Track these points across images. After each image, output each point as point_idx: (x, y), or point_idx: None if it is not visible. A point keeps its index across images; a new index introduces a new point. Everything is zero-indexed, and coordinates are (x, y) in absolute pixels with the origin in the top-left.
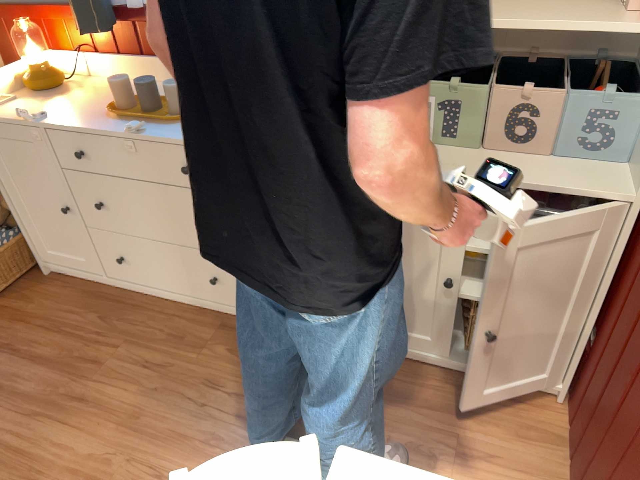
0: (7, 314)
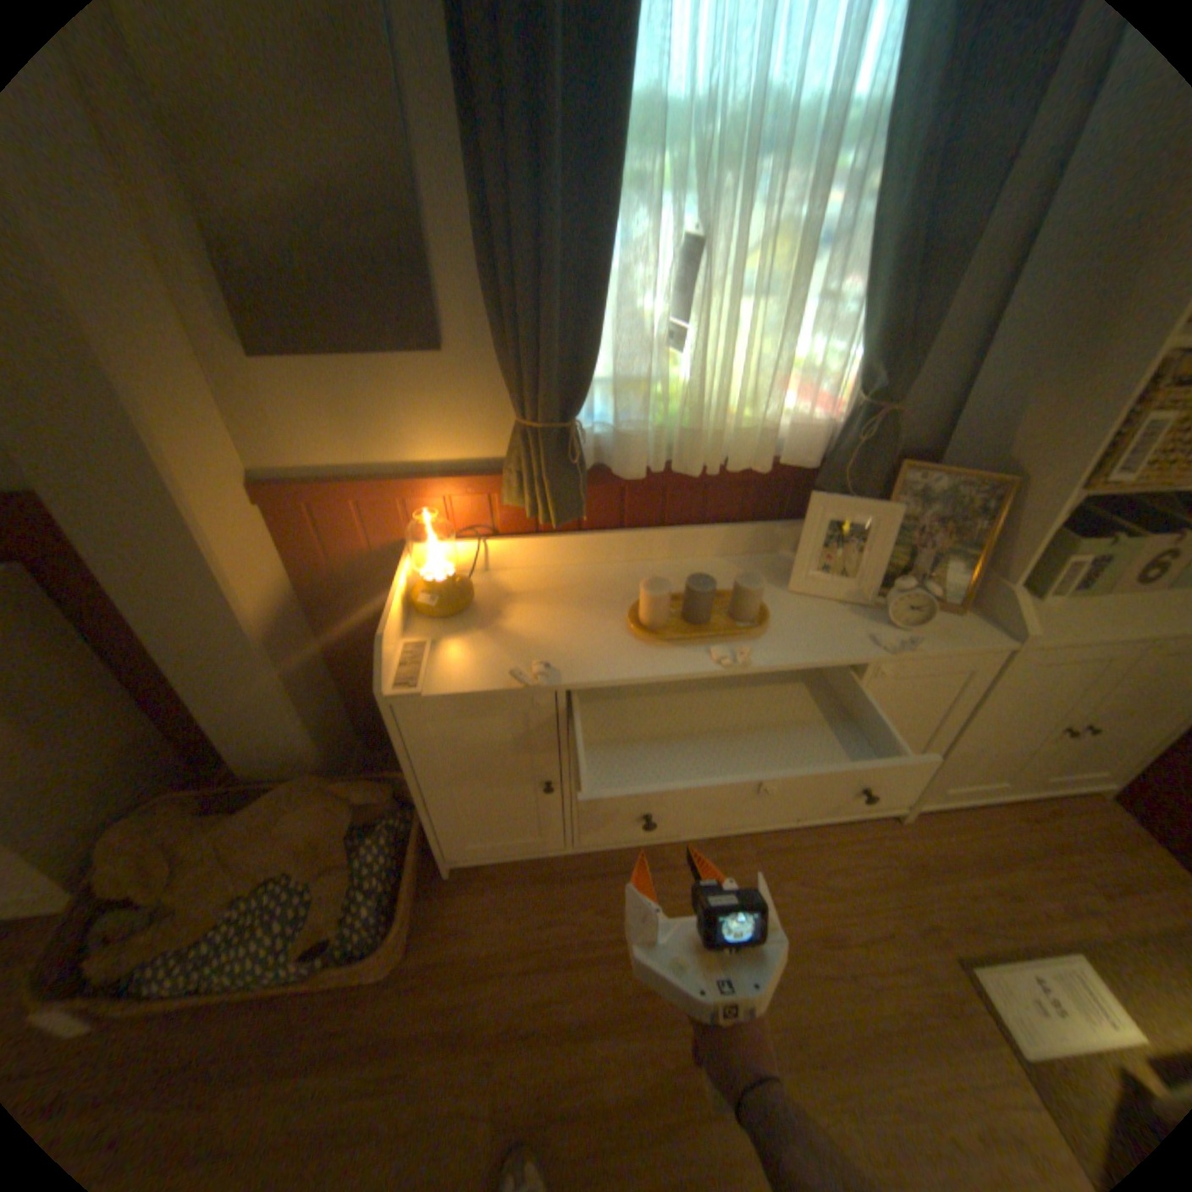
0: (441, 987)
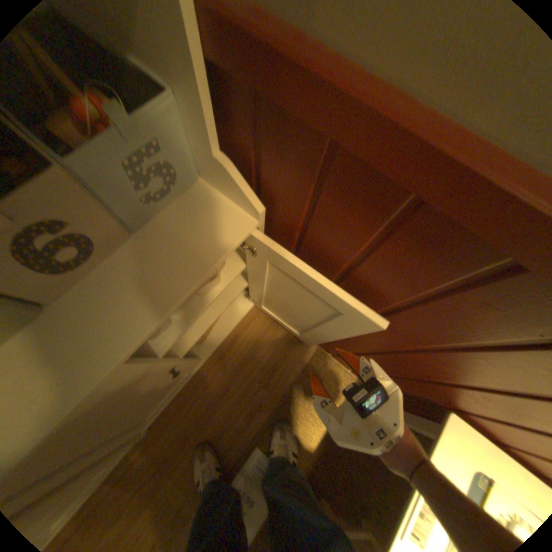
0: None
